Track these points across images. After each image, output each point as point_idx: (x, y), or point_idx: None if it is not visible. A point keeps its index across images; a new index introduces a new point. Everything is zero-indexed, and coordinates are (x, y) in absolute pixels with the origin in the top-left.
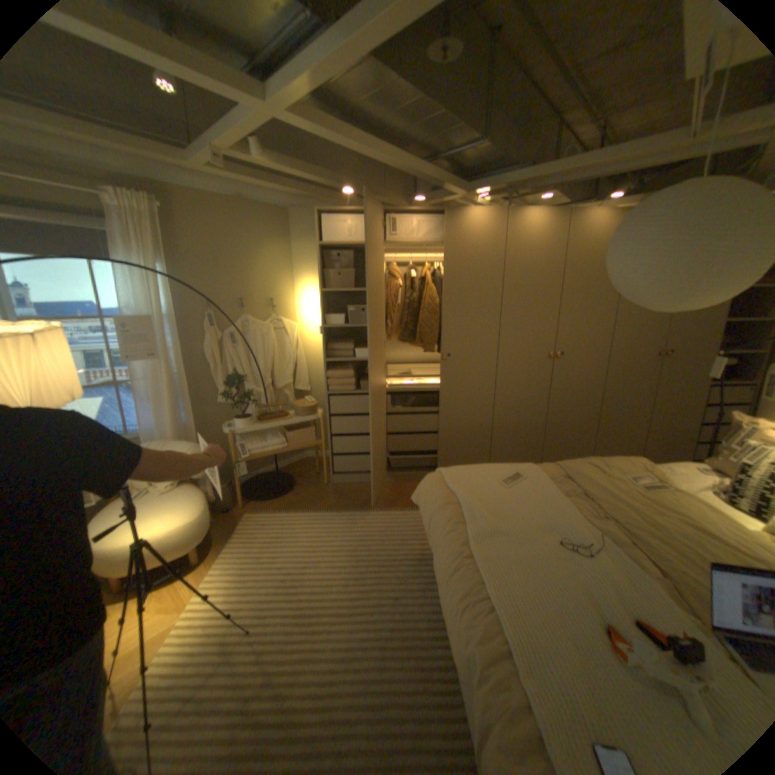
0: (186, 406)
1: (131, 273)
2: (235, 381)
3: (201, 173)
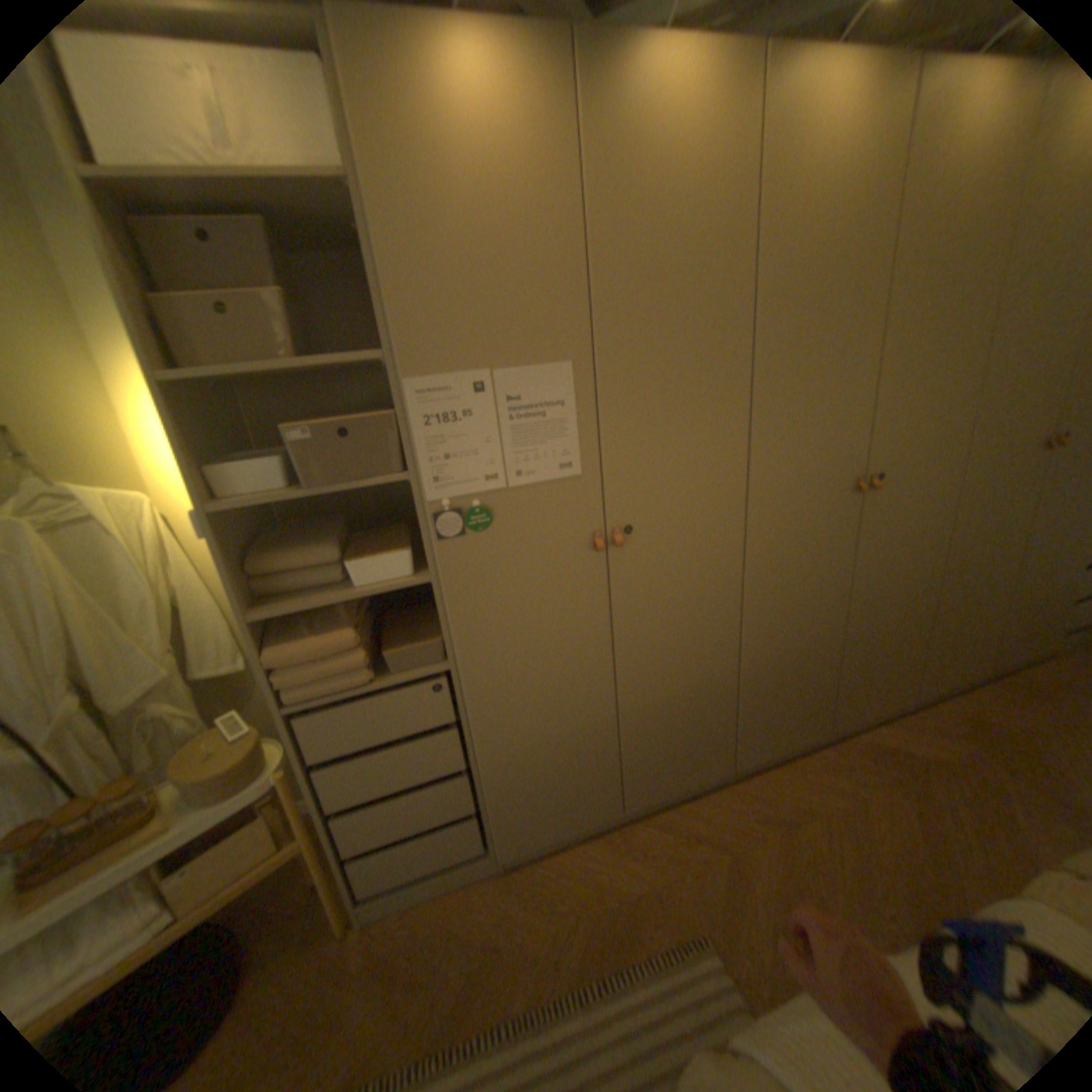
0: None
1: None
2: None
3: None
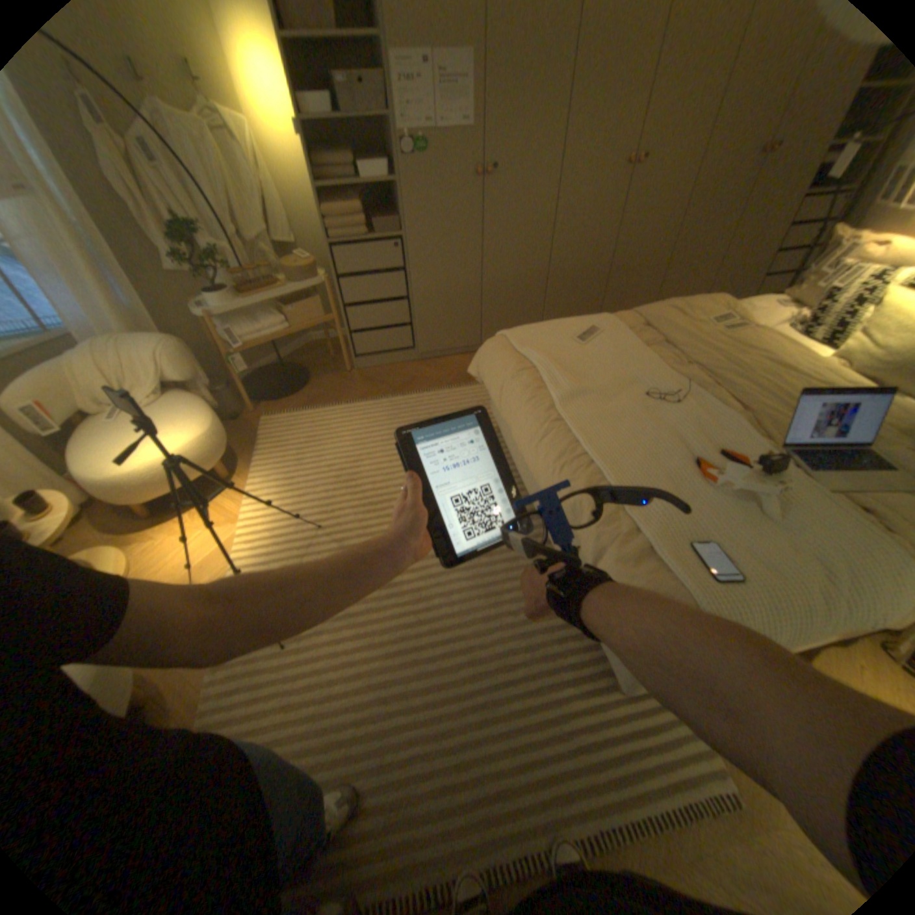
0: (117, 279)
1: None
2: (181, 231)
3: None
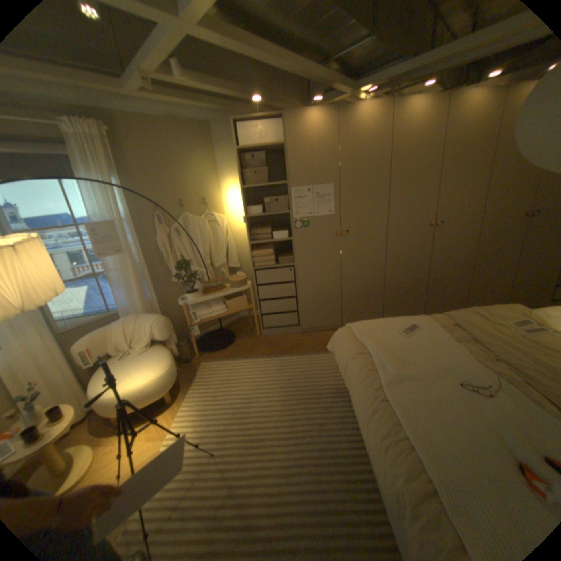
0: (149, 286)
1: (93, 187)
2: (183, 264)
3: (137, 97)
